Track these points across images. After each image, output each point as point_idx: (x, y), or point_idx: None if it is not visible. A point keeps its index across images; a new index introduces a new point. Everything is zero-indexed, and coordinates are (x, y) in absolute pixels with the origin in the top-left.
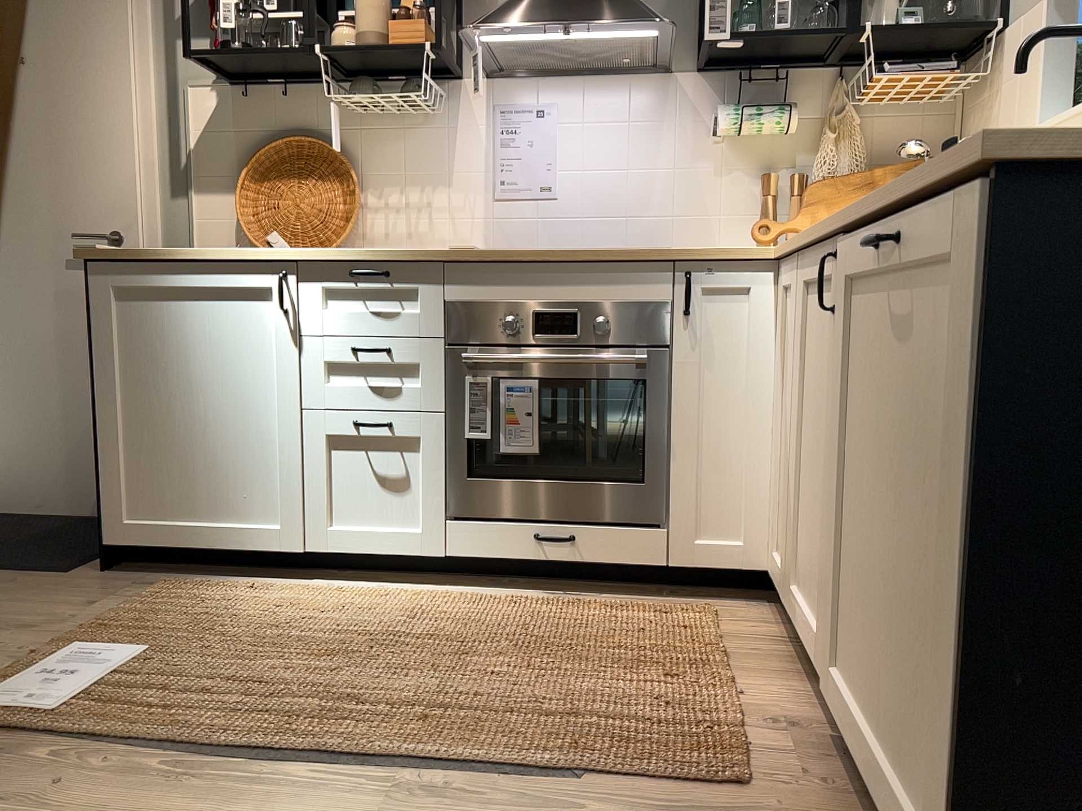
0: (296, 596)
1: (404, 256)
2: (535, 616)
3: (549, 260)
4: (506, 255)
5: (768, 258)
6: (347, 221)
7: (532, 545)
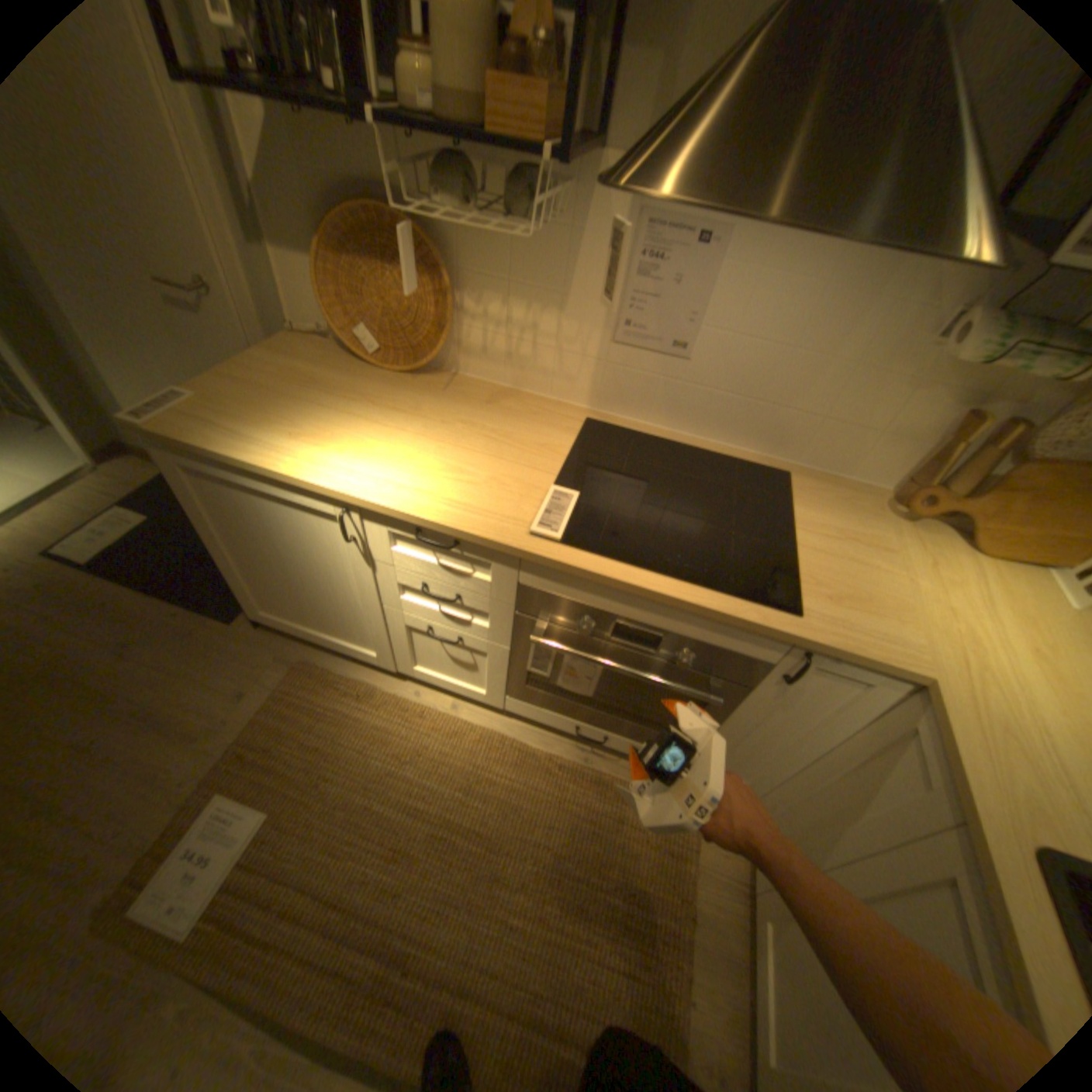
0: (388, 722)
1: (477, 541)
2: (560, 801)
3: (646, 596)
4: (596, 578)
5: (920, 682)
6: (442, 332)
7: (572, 728)
